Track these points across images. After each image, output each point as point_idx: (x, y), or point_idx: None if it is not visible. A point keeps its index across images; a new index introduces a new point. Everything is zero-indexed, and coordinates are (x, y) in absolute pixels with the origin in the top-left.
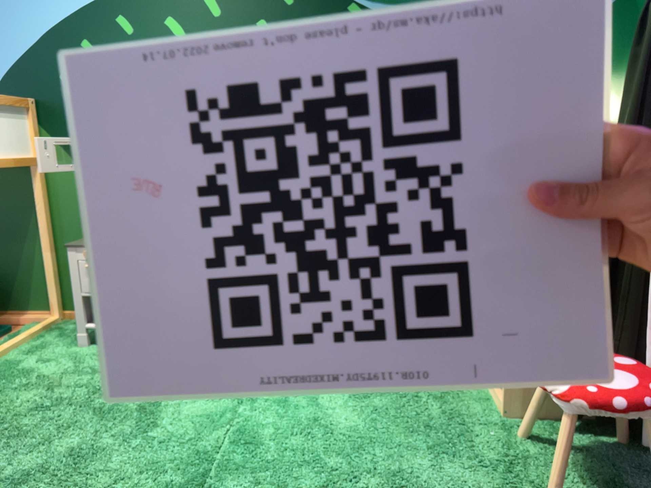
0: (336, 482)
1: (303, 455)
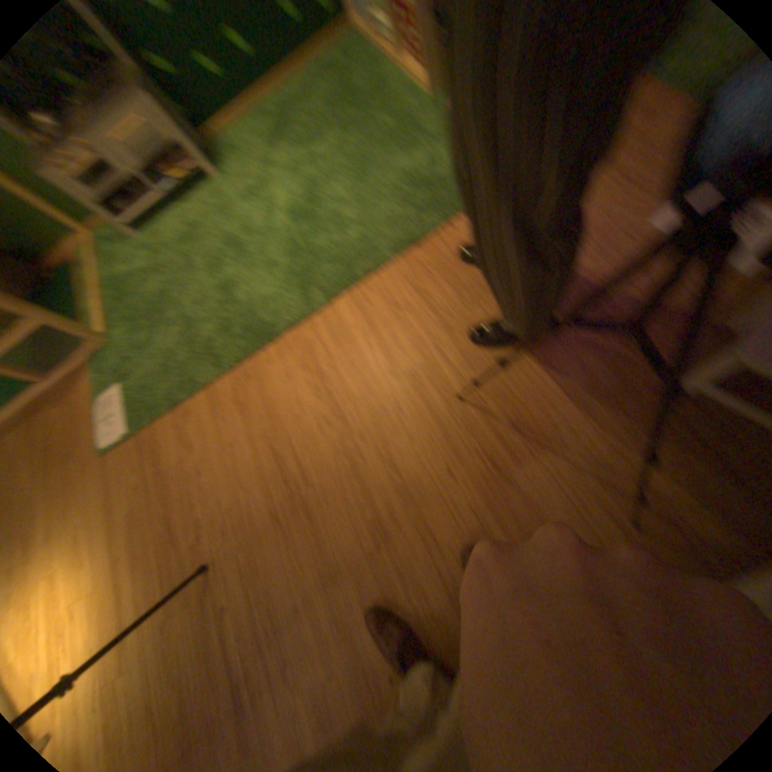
0: (364, 205)
1: (337, 204)
